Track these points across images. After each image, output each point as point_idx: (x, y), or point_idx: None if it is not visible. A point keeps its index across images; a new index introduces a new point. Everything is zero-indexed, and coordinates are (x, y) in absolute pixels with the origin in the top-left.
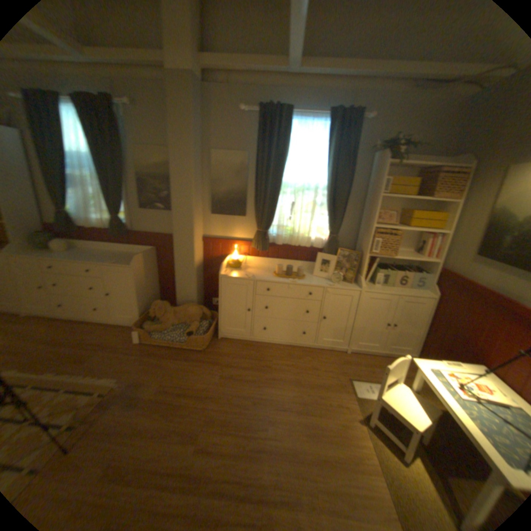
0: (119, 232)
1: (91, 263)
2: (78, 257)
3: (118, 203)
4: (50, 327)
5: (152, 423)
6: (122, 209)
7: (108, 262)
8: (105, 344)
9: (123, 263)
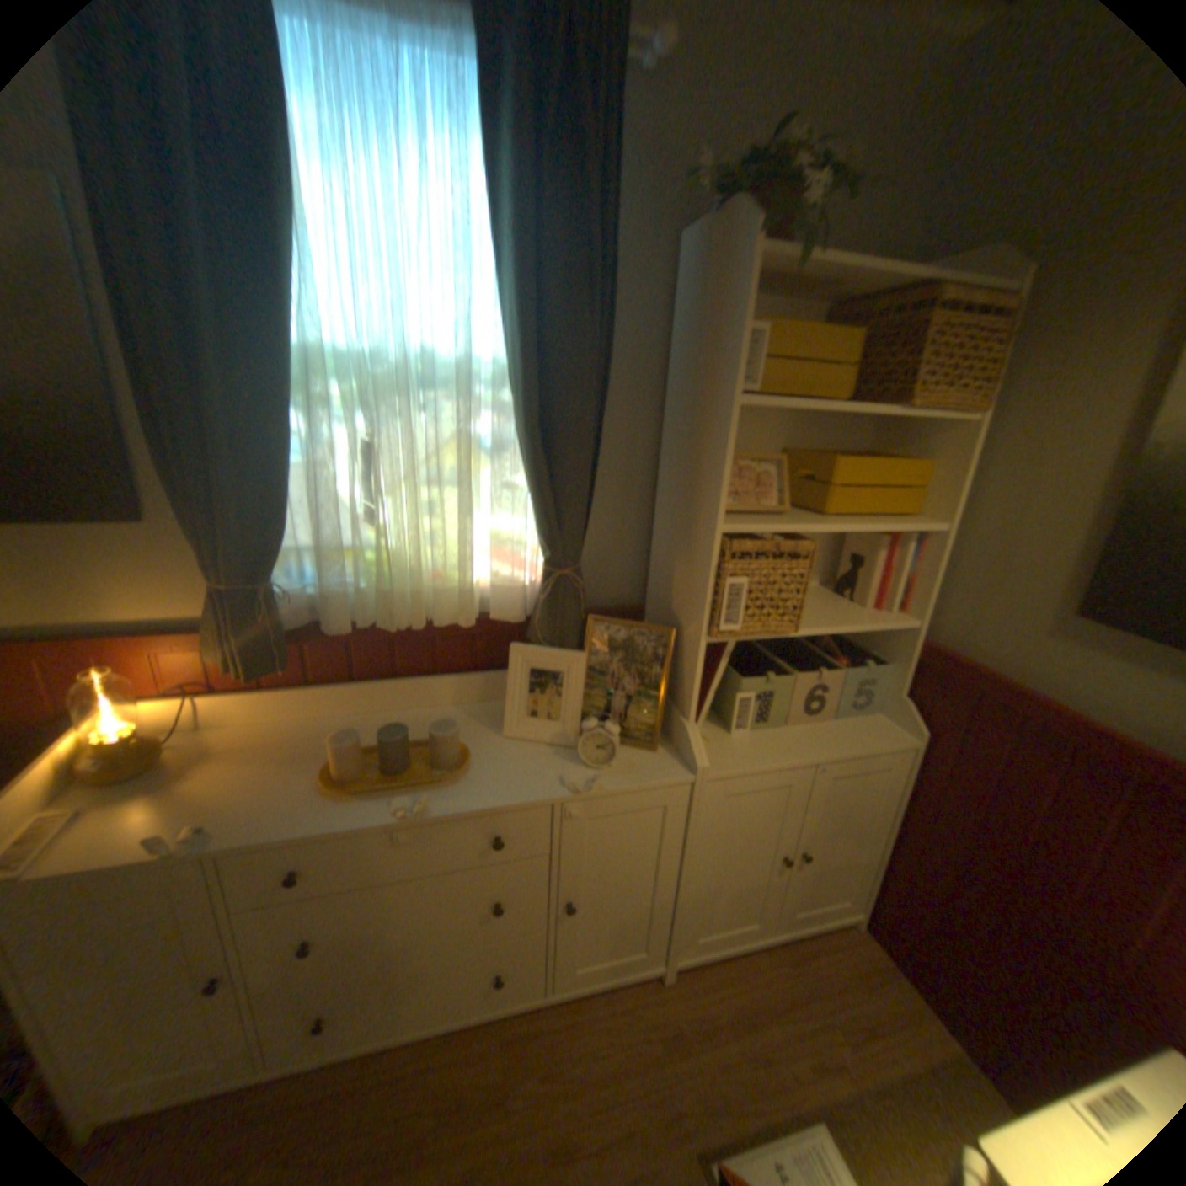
0: None
1: None
2: None
3: None
4: None
5: None
6: None
7: None
8: None
9: None
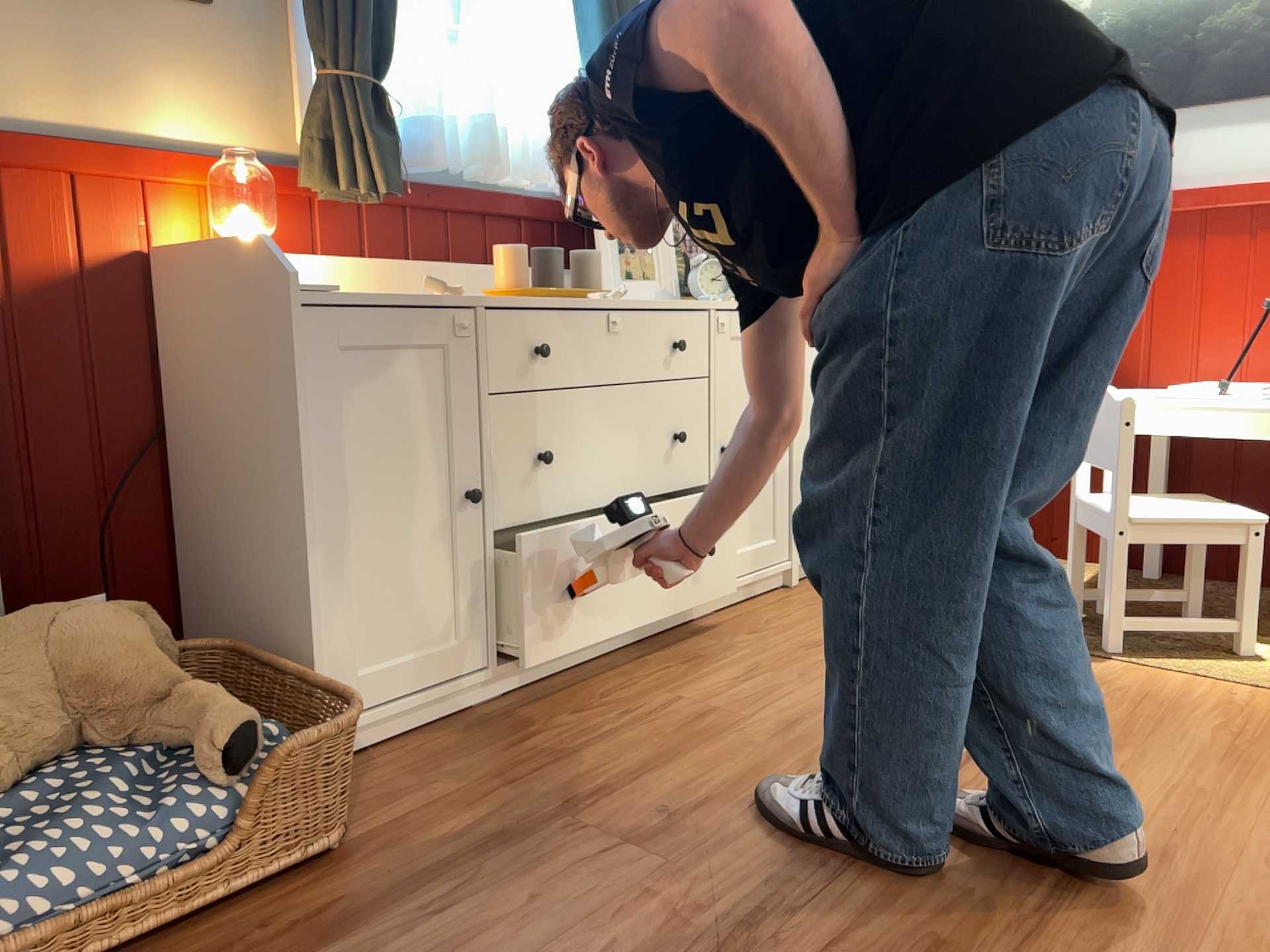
0: None
1: None
2: None
3: None
4: None
5: None
6: None
7: None
8: None
9: None
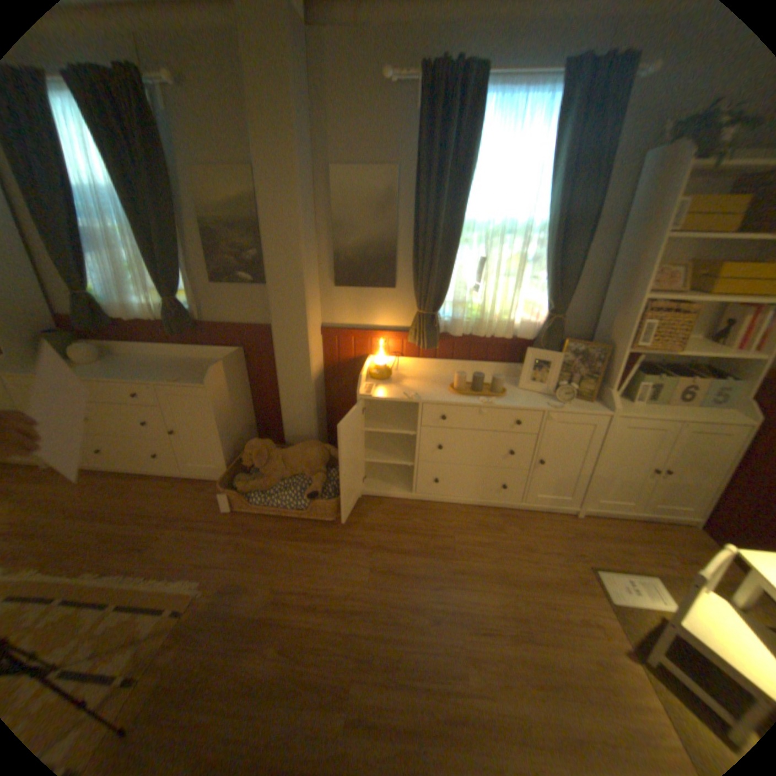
0: (182, 324)
1: (140, 380)
2: (120, 369)
3: (175, 274)
4: (89, 484)
5: (267, 664)
6: (183, 283)
7: (168, 377)
8: (178, 512)
9: (193, 378)
